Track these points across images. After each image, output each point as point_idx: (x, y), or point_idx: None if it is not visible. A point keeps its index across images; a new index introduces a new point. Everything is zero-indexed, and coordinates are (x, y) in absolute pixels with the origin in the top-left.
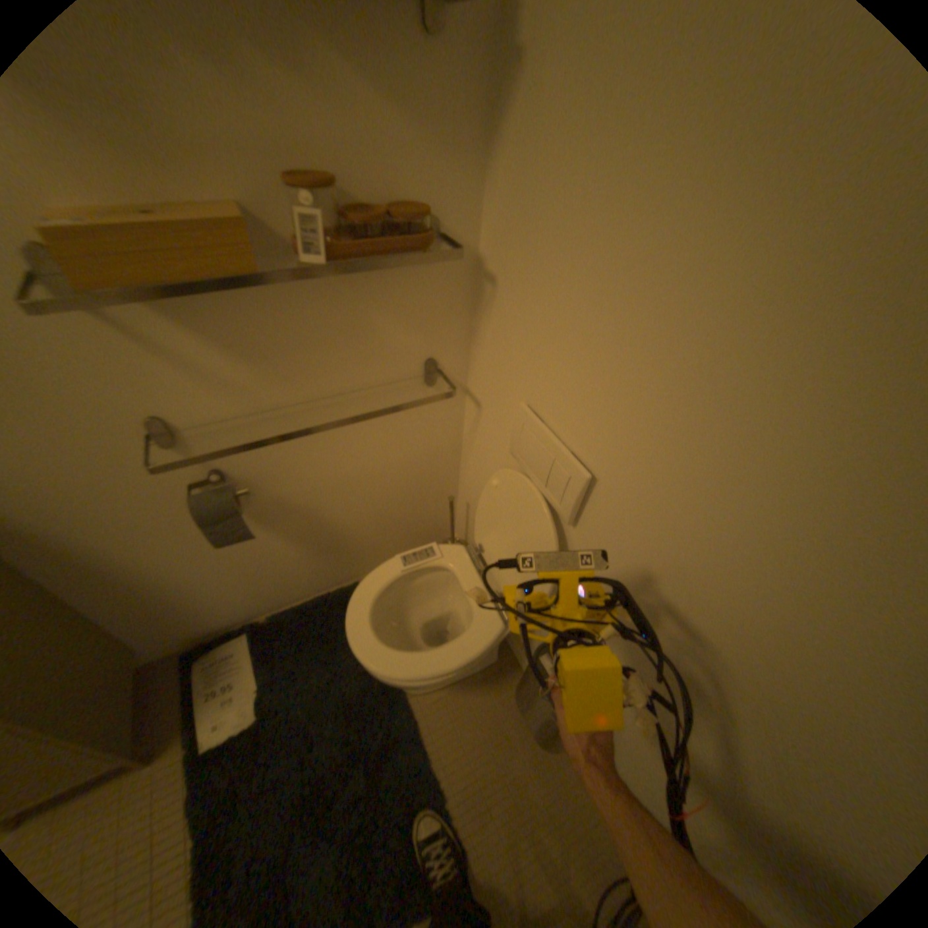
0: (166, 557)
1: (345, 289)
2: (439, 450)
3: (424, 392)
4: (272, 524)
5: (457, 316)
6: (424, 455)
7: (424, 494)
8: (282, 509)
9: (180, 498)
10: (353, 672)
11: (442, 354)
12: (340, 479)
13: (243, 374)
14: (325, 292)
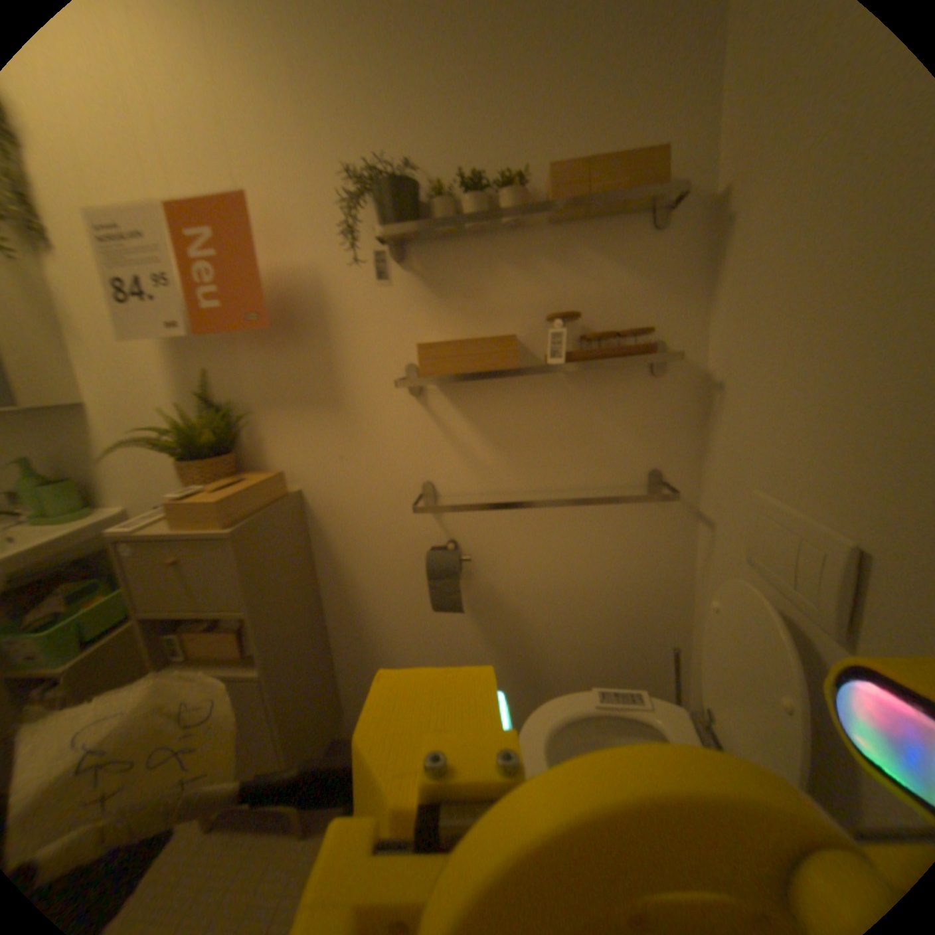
0: (396, 618)
1: (581, 396)
2: (667, 585)
3: (650, 505)
4: (481, 618)
5: (688, 428)
6: (647, 586)
7: (646, 646)
8: (494, 603)
9: (422, 560)
10: None
11: (672, 466)
12: (551, 587)
13: (492, 458)
14: (564, 398)
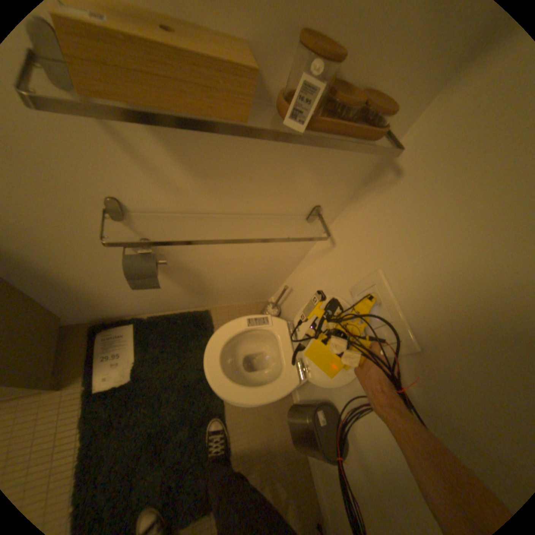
0: (94, 279)
1: (291, 144)
2: (290, 256)
3: (303, 224)
4: (170, 274)
5: (353, 183)
6: (280, 257)
7: (268, 276)
8: (180, 268)
9: (113, 250)
10: (194, 367)
11: (328, 204)
12: (223, 260)
13: (188, 184)
14: (276, 141)
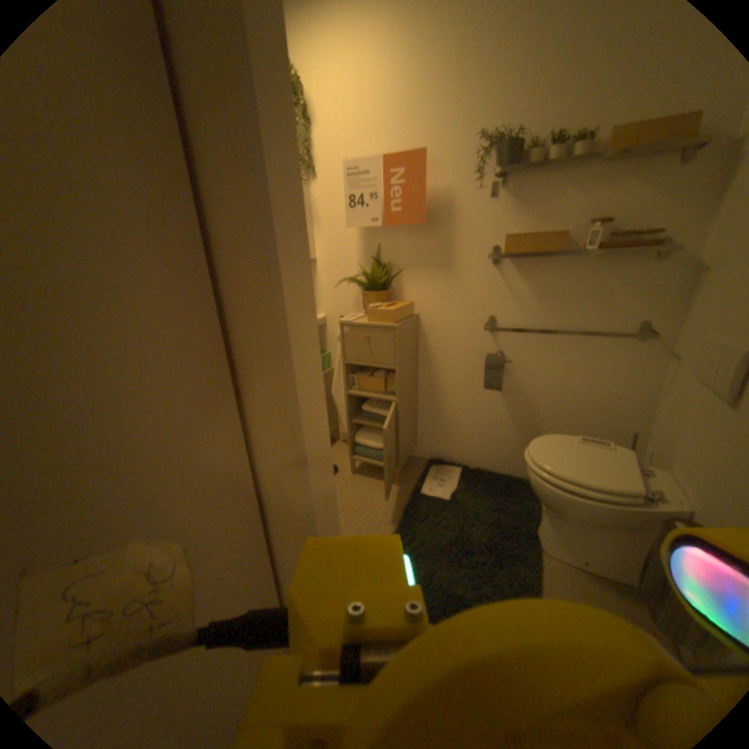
0: (459, 393)
1: (604, 271)
2: (640, 396)
3: (639, 343)
4: (510, 400)
5: (679, 295)
6: (626, 395)
7: (616, 433)
8: (519, 392)
9: (481, 361)
10: (514, 516)
11: (661, 320)
12: (559, 387)
13: (537, 305)
14: (593, 271)
